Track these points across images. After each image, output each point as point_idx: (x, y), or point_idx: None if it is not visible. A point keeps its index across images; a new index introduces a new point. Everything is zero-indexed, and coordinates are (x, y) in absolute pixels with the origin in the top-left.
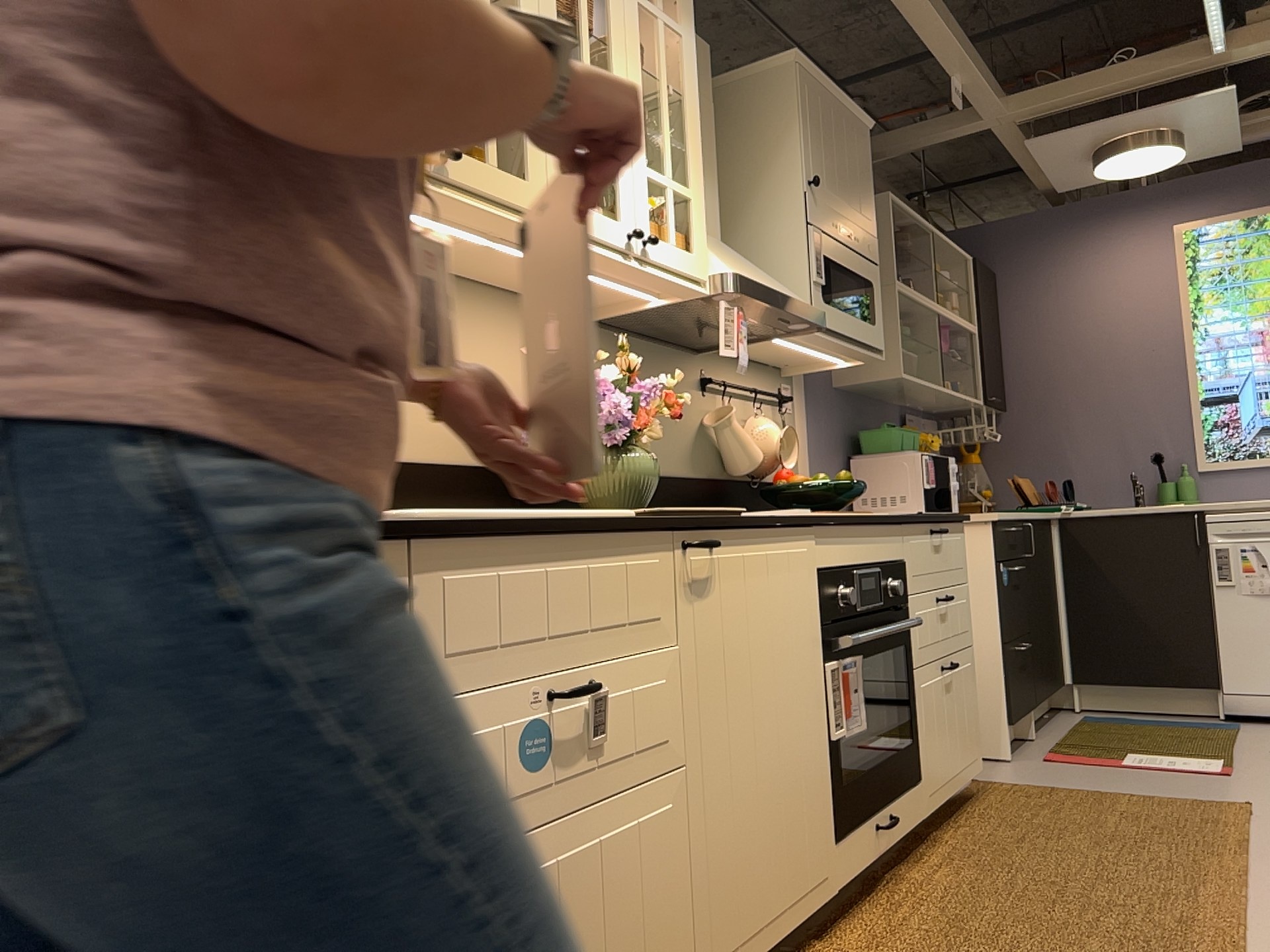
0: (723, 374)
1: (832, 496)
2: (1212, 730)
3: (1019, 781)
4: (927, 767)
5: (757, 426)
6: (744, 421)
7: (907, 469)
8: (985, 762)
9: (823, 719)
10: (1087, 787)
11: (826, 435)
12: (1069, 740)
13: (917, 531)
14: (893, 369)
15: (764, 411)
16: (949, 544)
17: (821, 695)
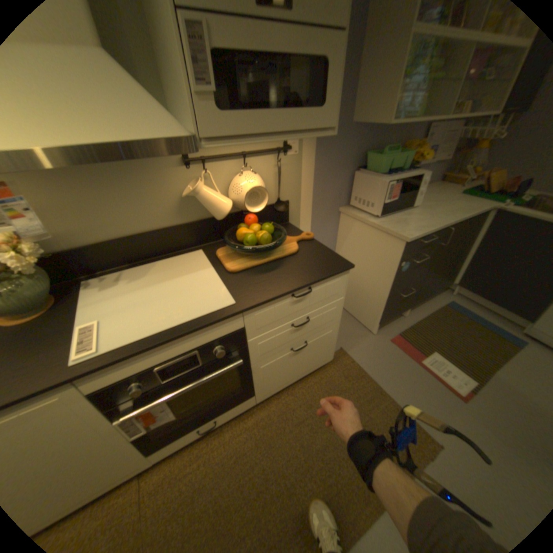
0: (207, 147)
1: (255, 247)
2: (504, 346)
3: (357, 359)
4: (260, 390)
5: (236, 183)
6: (232, 177)
7: (379, 186)
8: (363, 331)
9: (113, 439)
10: (380, 382)
11: (331, 160)
12: (418, 327)
13: (265, 305)
14: (394, 110)
15: (260, 162)
16: (316, 292)
17: (108, 434)
